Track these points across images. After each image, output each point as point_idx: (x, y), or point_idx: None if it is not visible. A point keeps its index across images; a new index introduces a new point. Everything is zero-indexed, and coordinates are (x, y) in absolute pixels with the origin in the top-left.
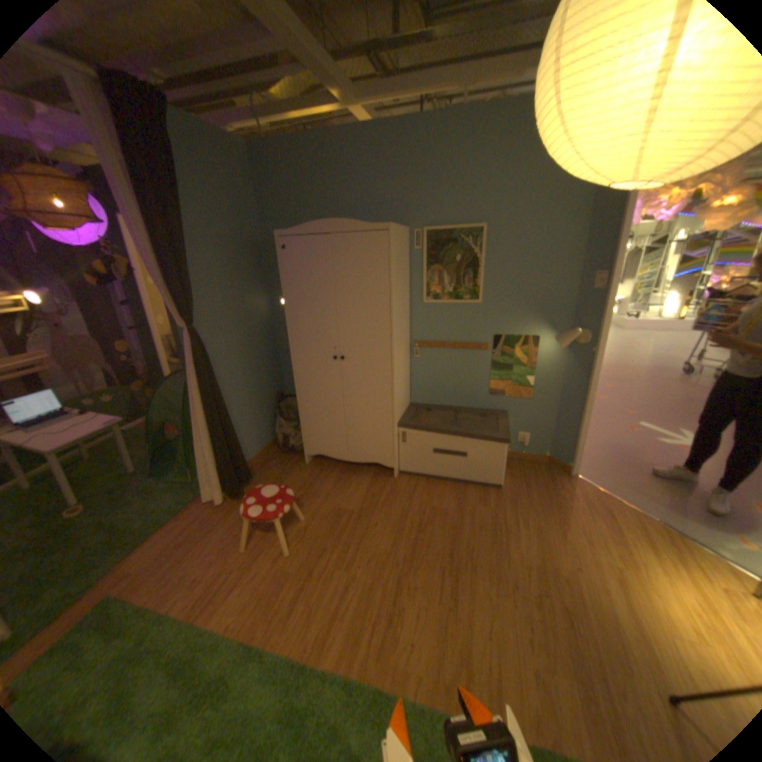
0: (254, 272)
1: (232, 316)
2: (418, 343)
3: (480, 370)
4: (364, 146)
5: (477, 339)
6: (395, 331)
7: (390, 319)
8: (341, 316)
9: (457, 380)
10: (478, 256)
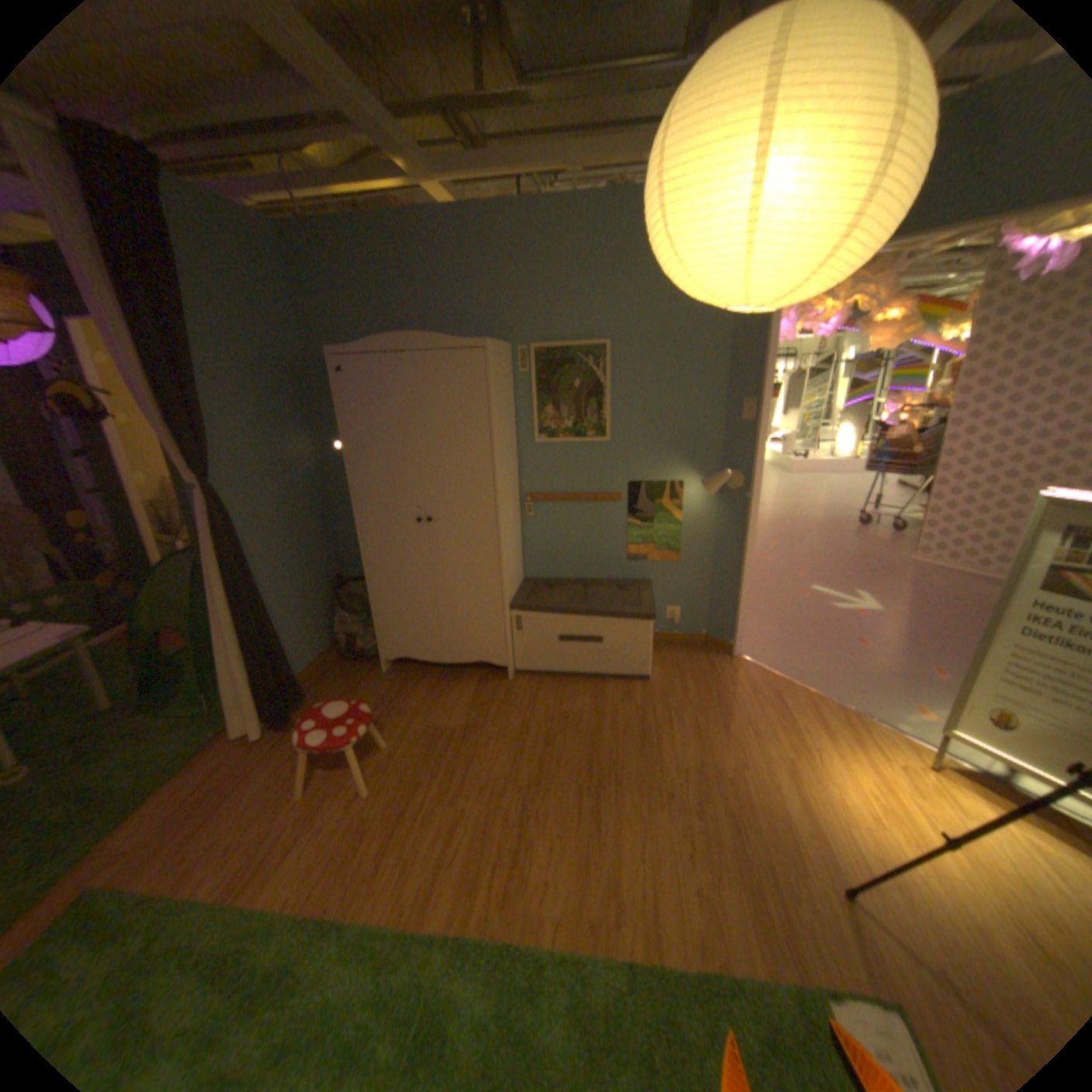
0: (294, 404)
1: (264, 468)
2: (531, 497)
3: (613, 529)
4: (445, 236)
5: (607, 488)
6: (500, 481)
7: (493, 464)
8: (424, 463)
9: (584, 544)
10: (601, 382)
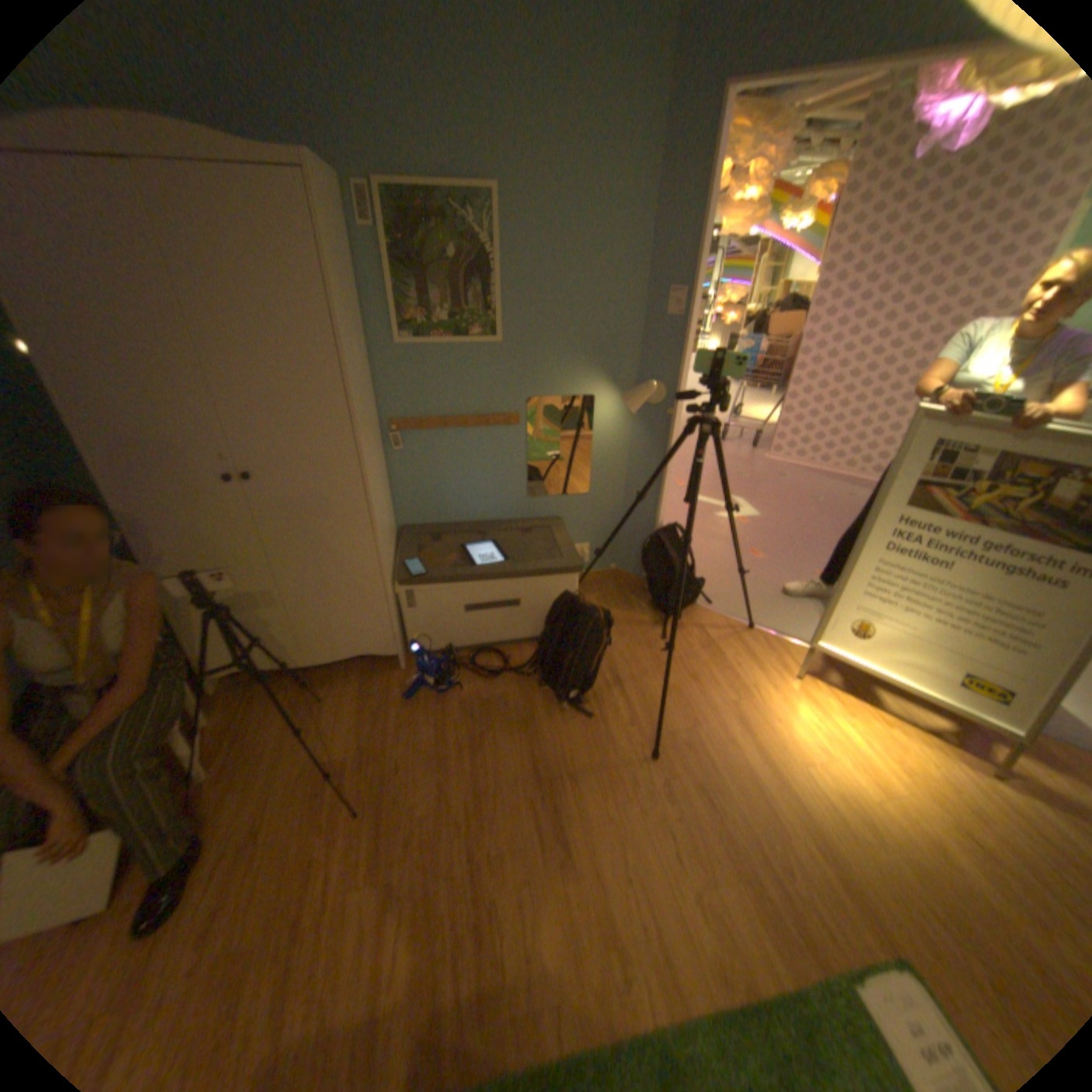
0: None
1: None
2: (398, 425)
3: (511, 460)
4: None
5: (502, 408)
6: (359, 409)
7: (345, 383)
8: (218, 381)
9: (475, 482)
10: (488, 252)
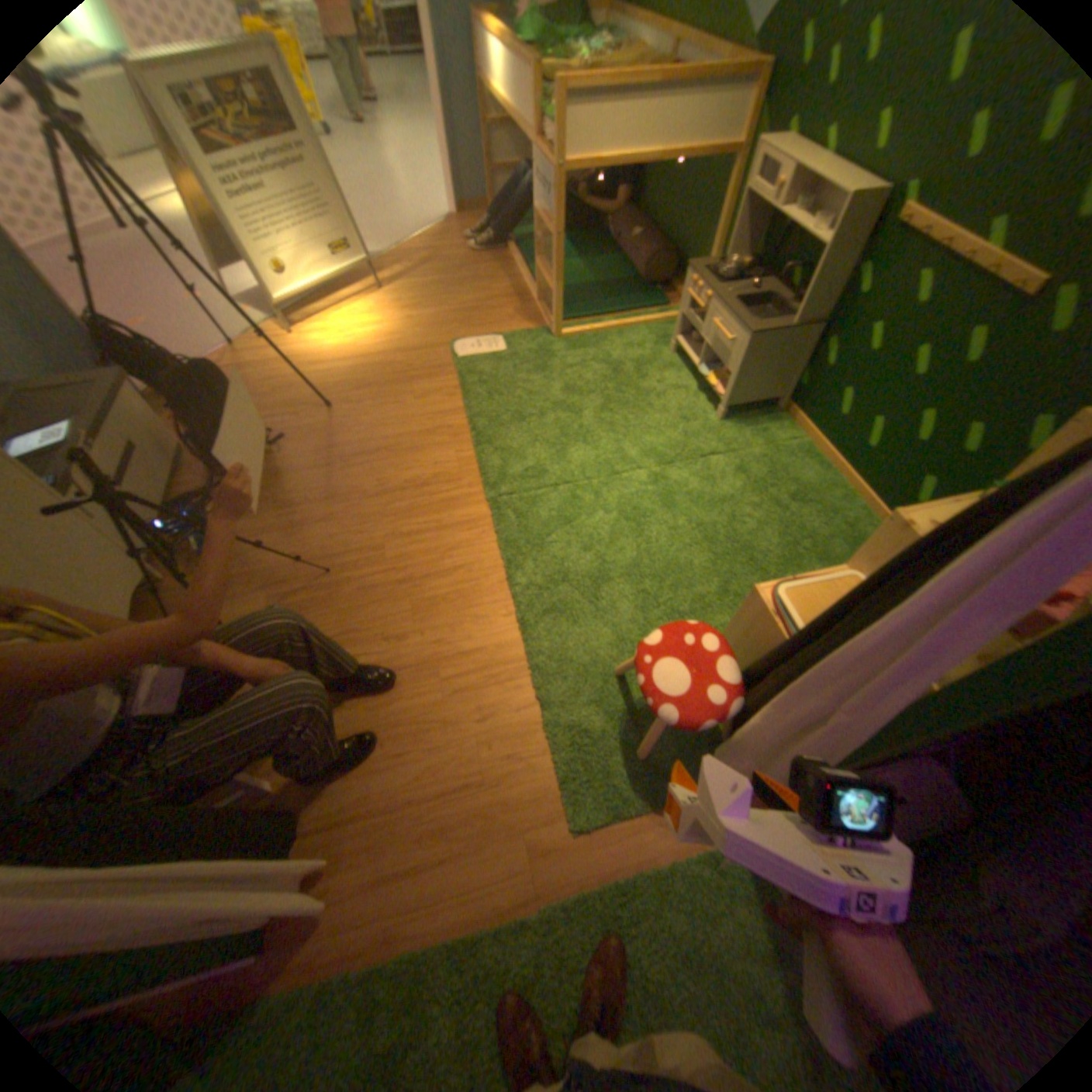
0: None
1: None
2: None
3: None
4: None
5: None
6: None
7: None
8: None
9: None
10: None
